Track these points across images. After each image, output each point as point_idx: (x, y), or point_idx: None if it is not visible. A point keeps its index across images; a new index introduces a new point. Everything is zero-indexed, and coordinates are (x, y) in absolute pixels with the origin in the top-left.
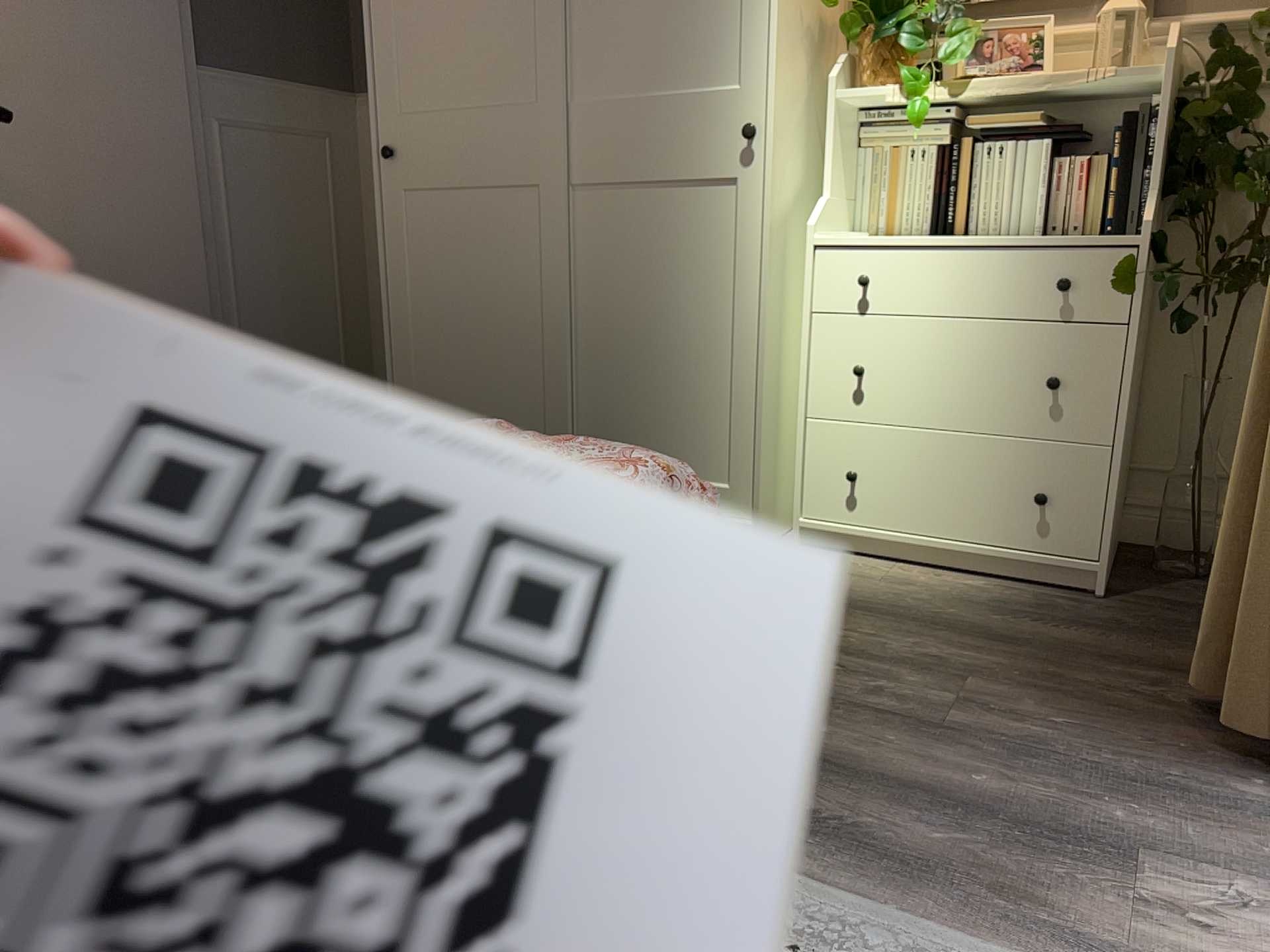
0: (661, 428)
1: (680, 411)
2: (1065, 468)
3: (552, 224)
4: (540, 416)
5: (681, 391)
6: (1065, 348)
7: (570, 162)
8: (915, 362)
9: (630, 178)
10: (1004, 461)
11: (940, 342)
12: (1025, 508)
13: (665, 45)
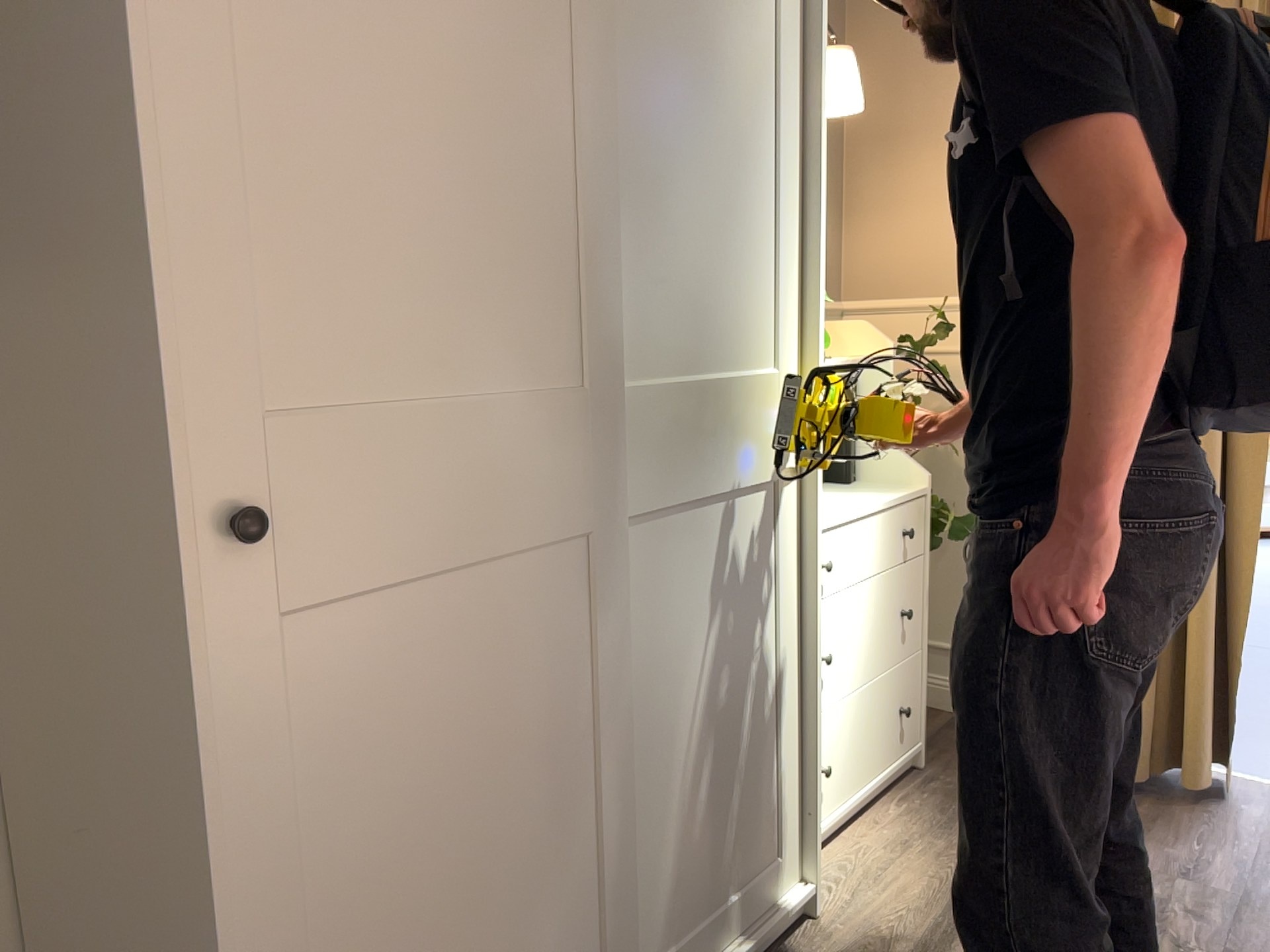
0: (720, 838)
1: (736, 799)
2: (909, 678)
3: (613, 594)
4: (593, 946)
5: (736, 772)
6: (907, 583)
7: (621, 482)
8: (849, 633)
9: (687, 495)
10: (888, 692)
11: (860, 606)
12: (896, 725)
13: (716, 307)
